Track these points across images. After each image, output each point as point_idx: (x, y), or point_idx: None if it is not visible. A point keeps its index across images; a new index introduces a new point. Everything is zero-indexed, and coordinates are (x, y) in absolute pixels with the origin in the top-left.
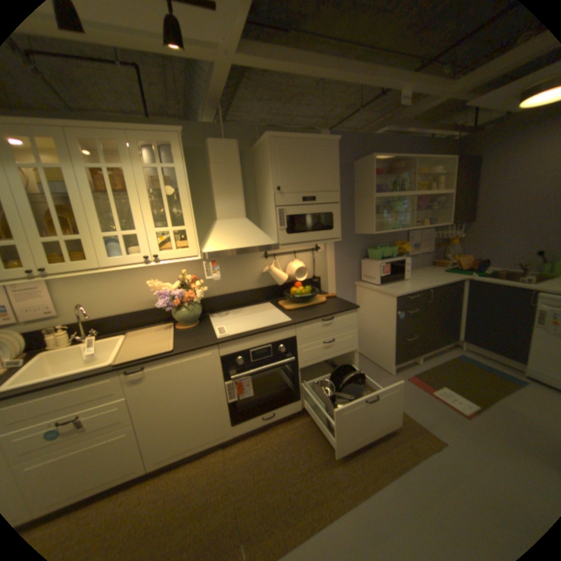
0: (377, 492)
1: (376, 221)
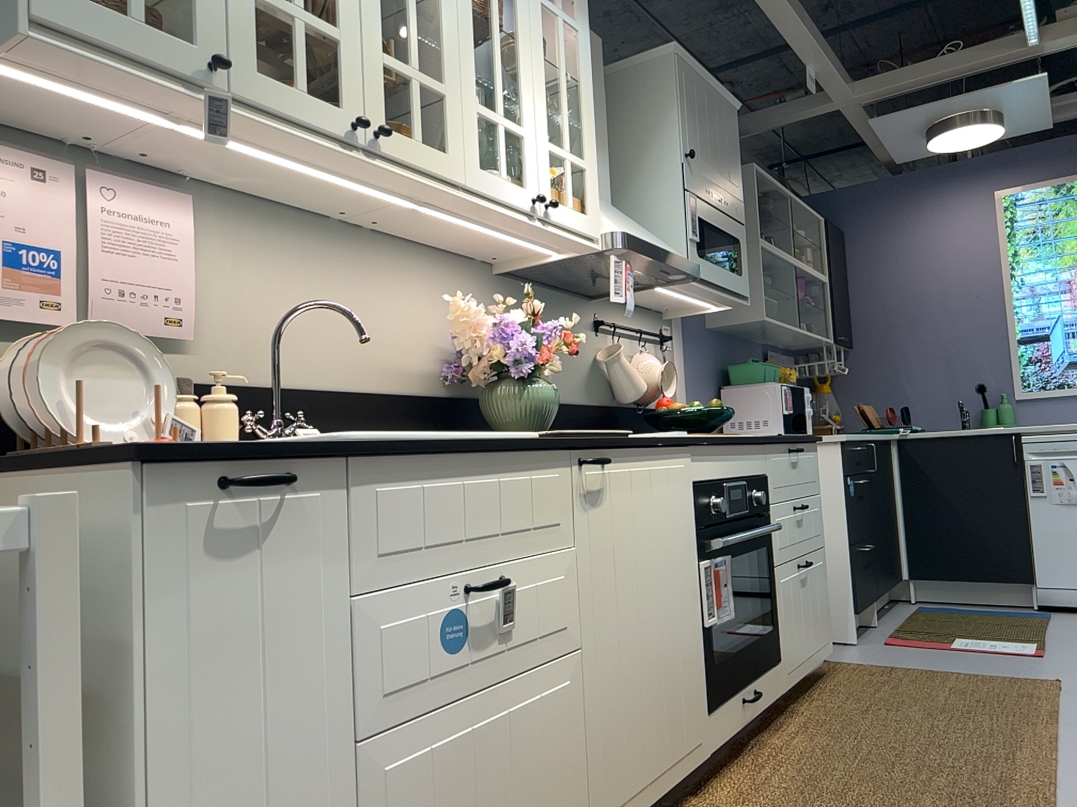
0: (1056, 740)
1: (758, 298)
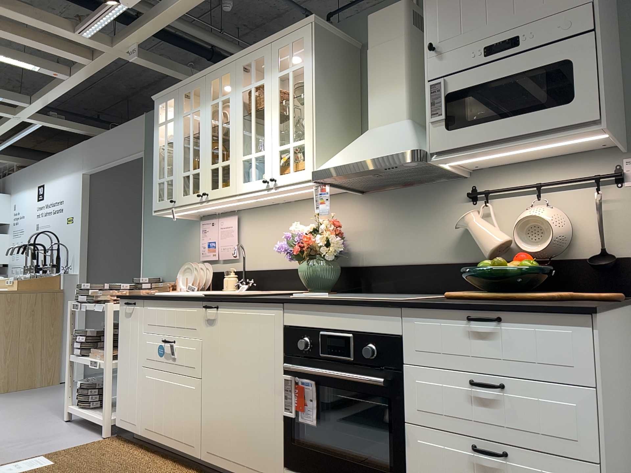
0: None
1: None
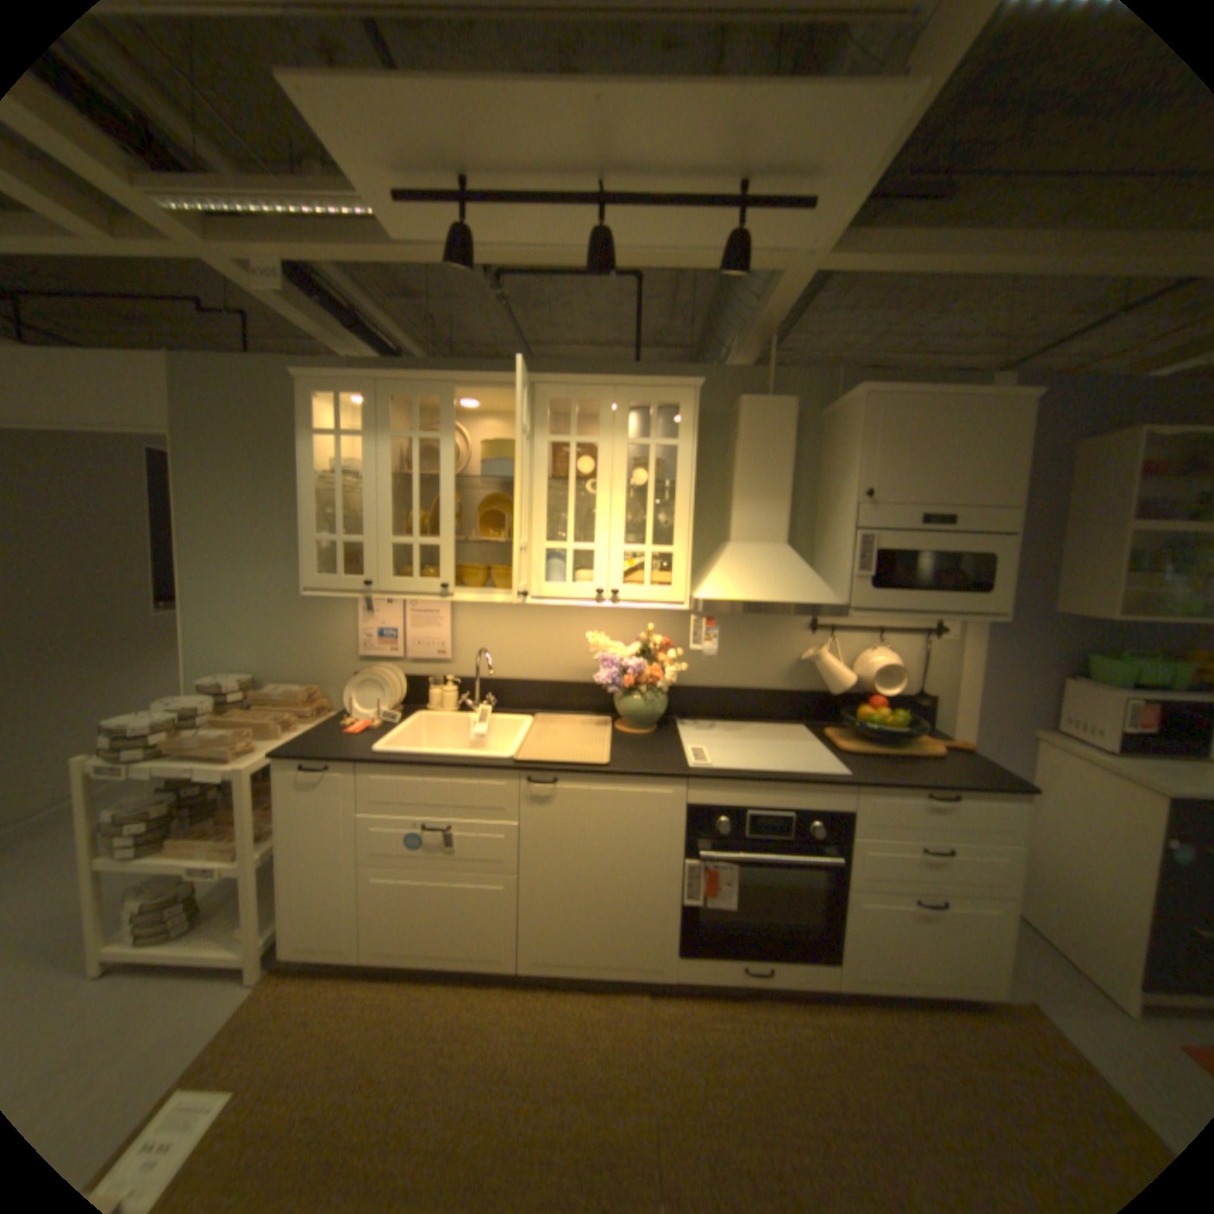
0: None
1: (1127, 589)
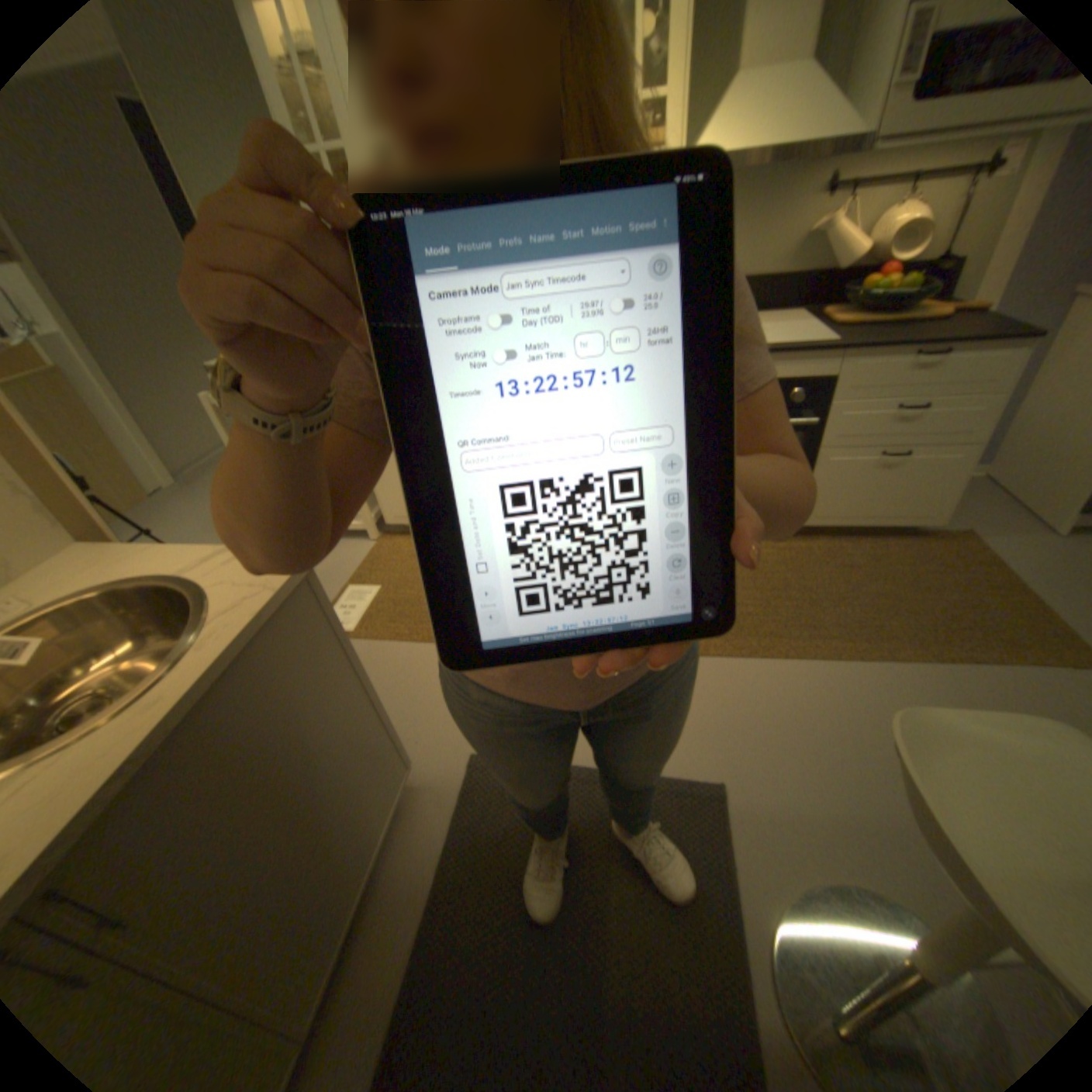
0: (892, 662)
1: None
